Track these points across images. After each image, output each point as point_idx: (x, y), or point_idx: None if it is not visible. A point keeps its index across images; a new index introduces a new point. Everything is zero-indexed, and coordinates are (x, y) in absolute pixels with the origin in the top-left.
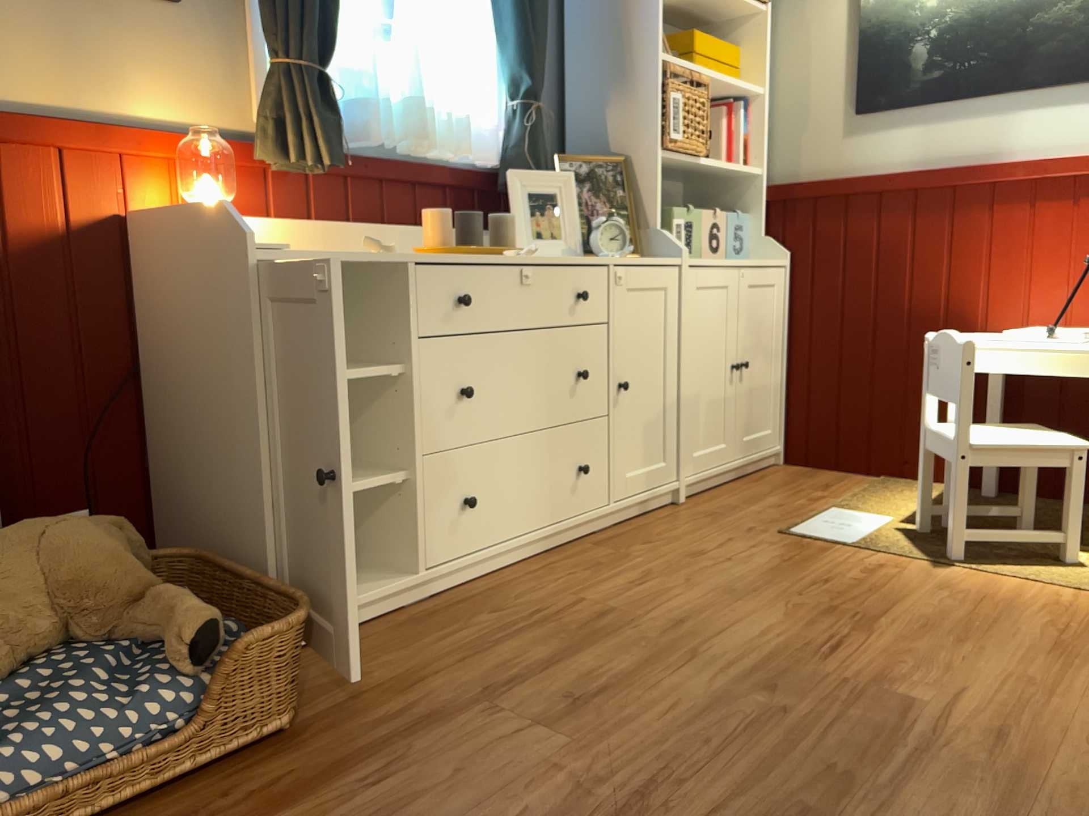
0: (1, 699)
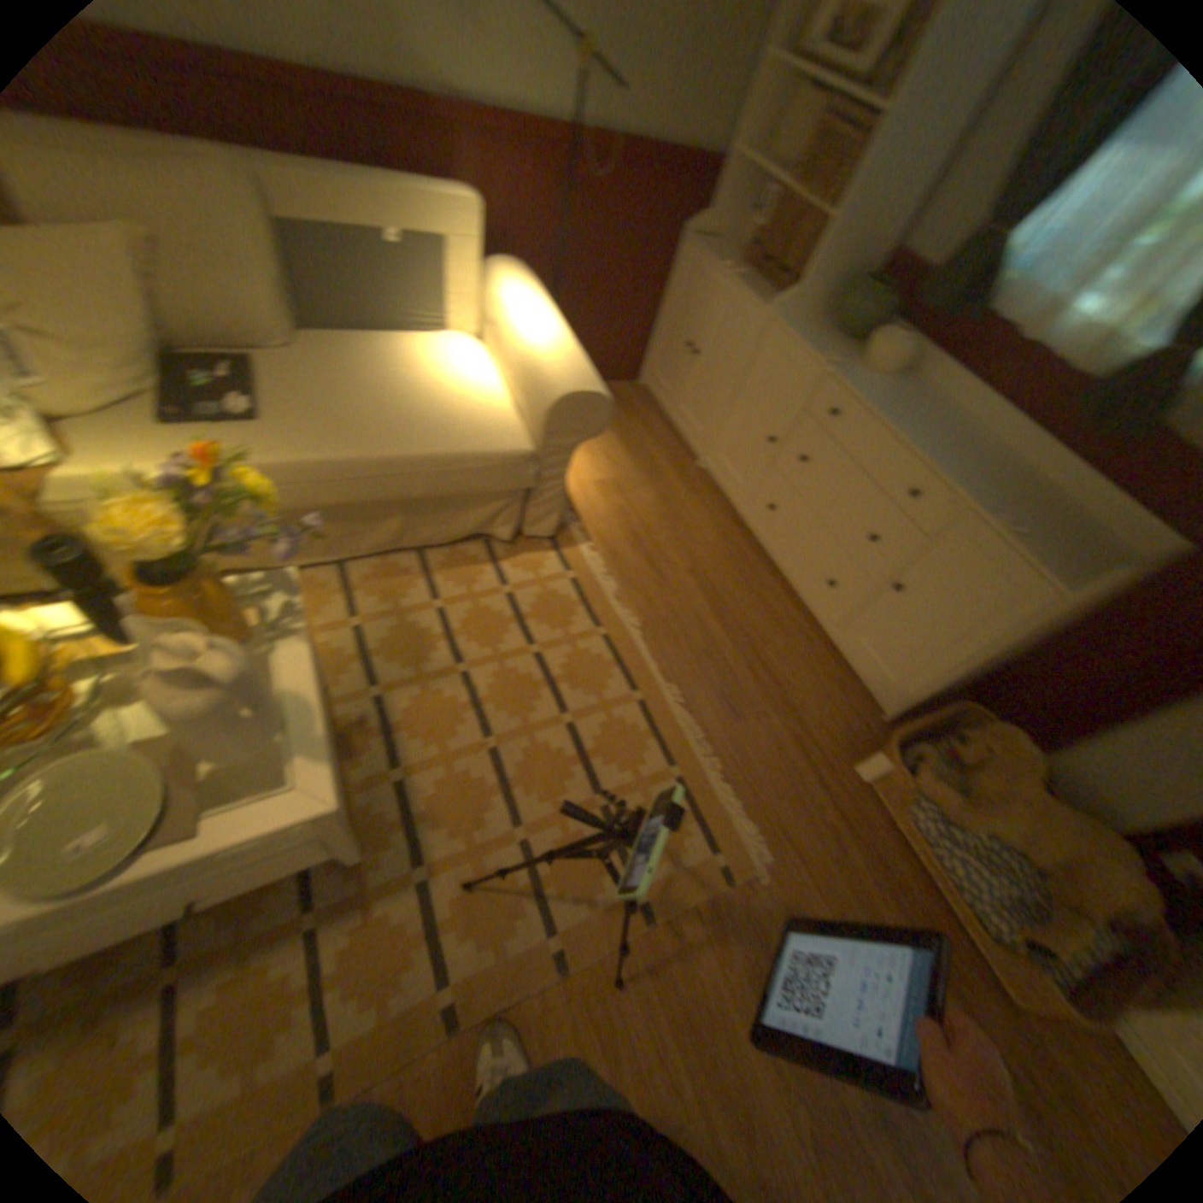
0: (996, 852)
